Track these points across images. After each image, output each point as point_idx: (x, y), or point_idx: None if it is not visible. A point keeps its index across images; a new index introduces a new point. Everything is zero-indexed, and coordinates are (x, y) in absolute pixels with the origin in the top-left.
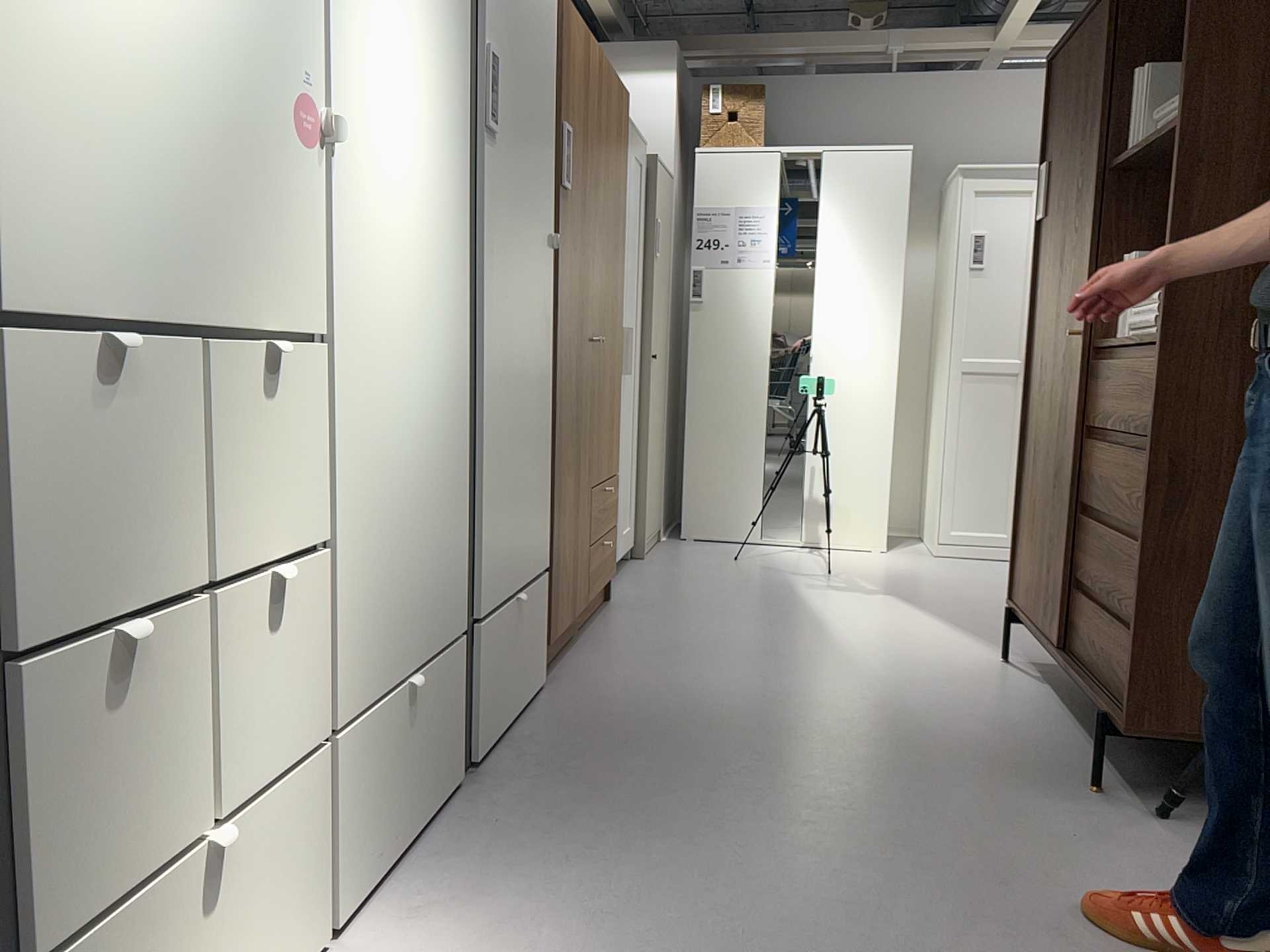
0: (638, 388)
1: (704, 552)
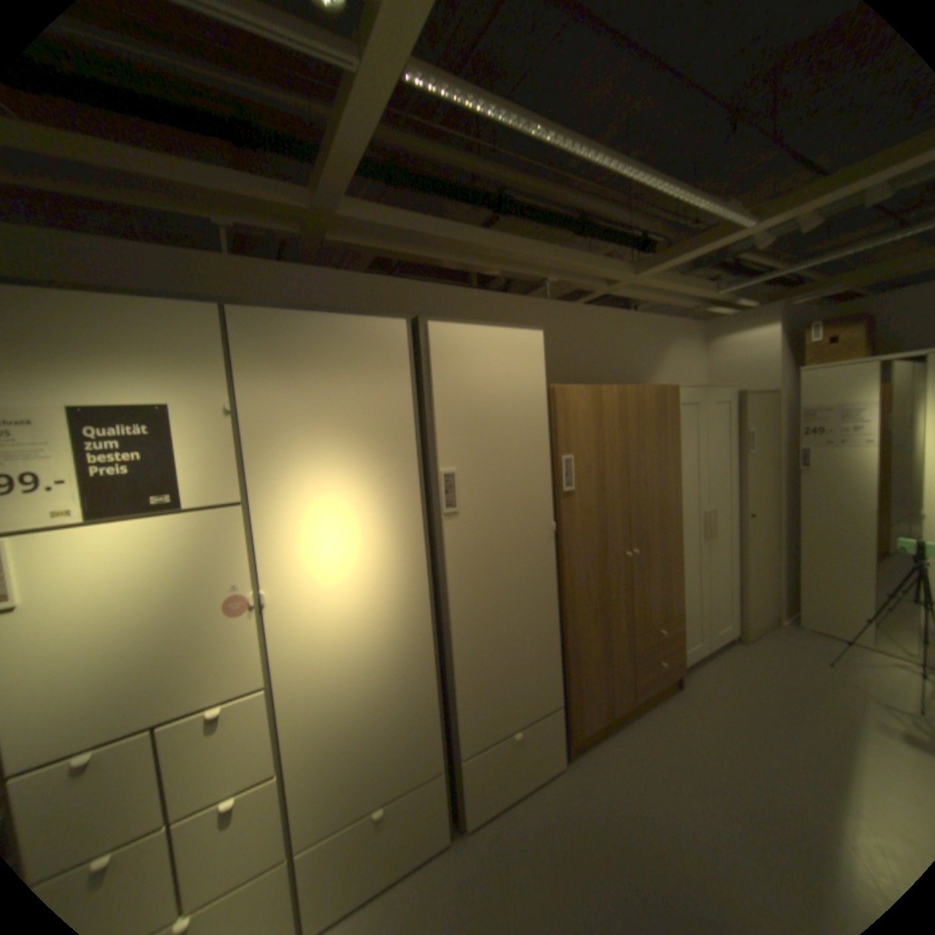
0: (737, 540)
1: (810, 649)
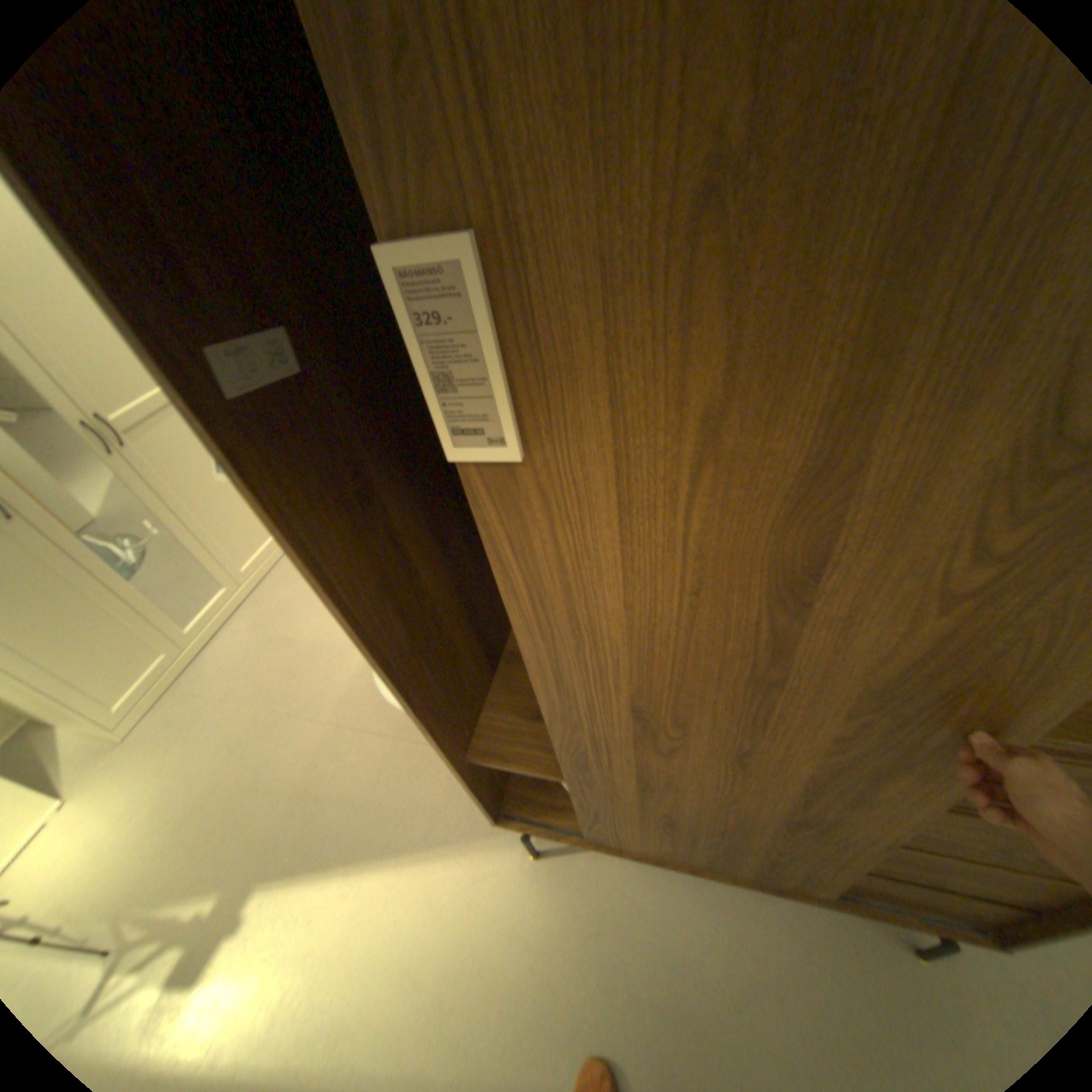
0: None
1: None
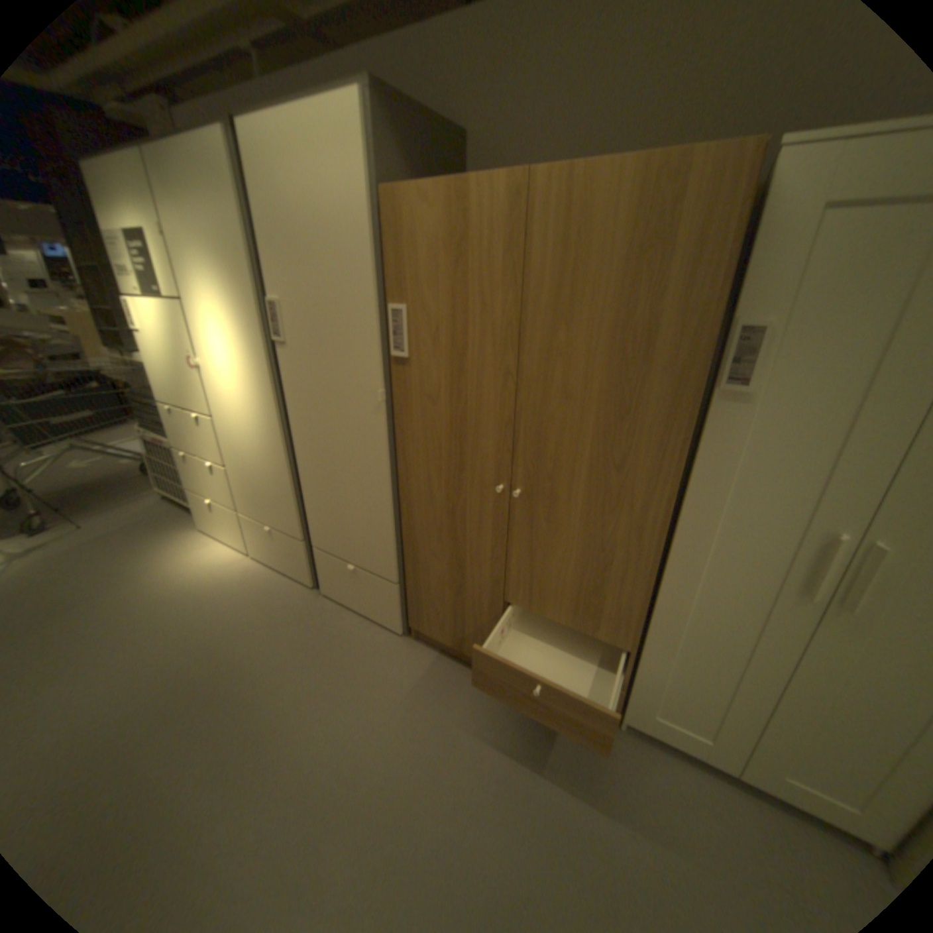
0: None
1: None
